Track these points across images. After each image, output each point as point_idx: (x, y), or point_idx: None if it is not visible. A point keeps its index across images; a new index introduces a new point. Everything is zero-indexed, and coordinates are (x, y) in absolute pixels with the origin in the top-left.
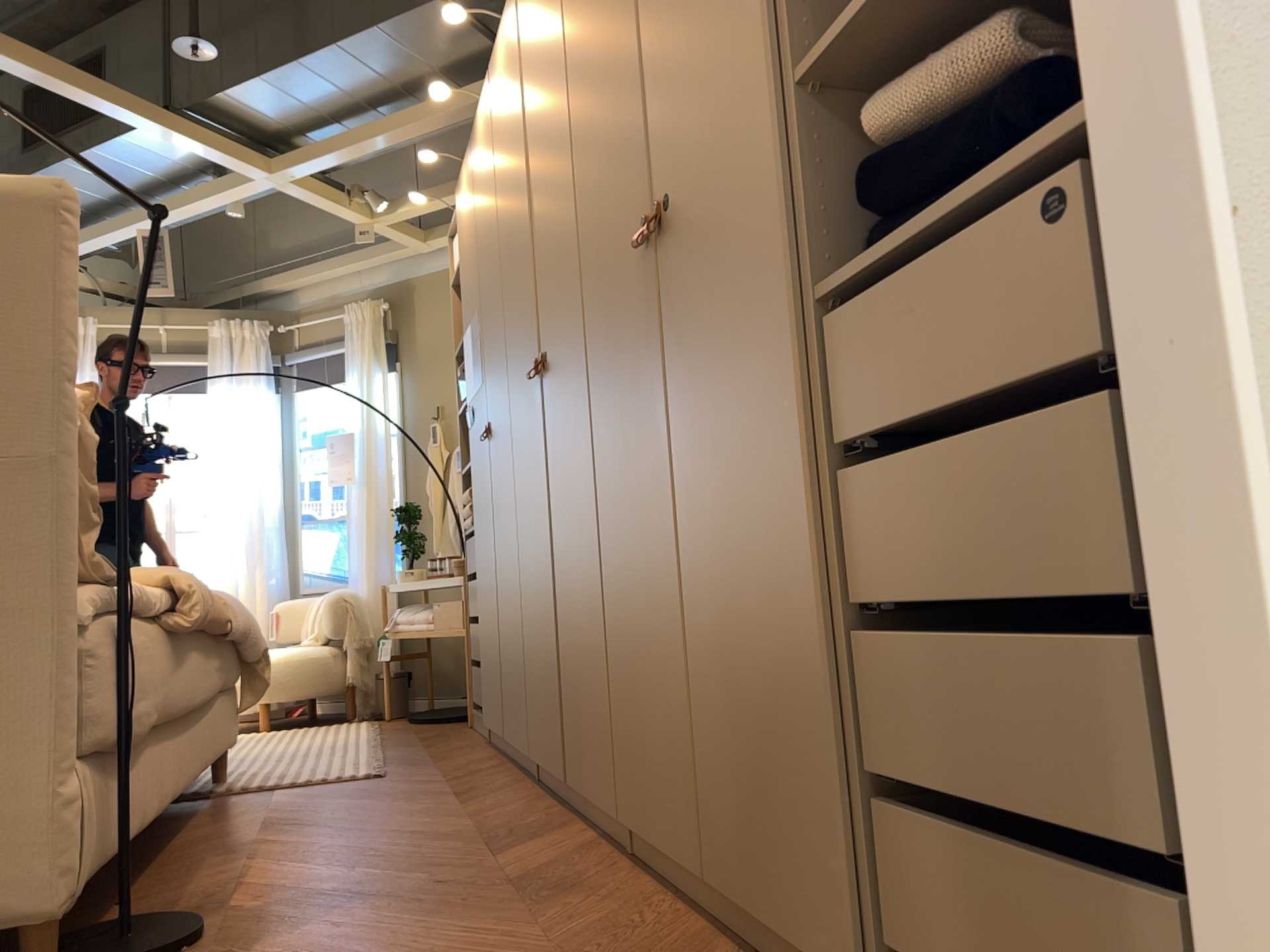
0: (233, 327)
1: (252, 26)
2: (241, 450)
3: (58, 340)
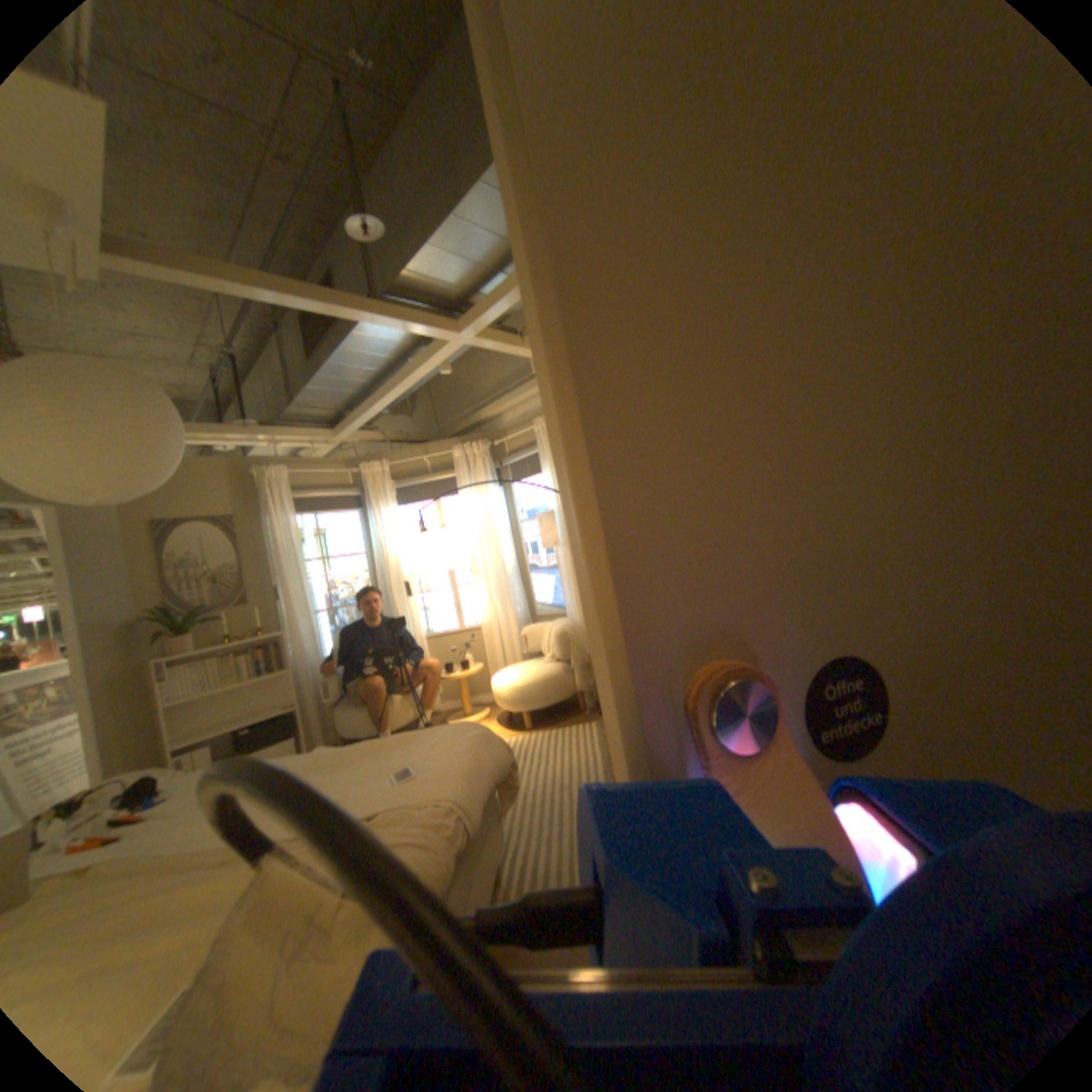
0: (465, 447)
1: (410, 197)
2: (484, 529)
3: None
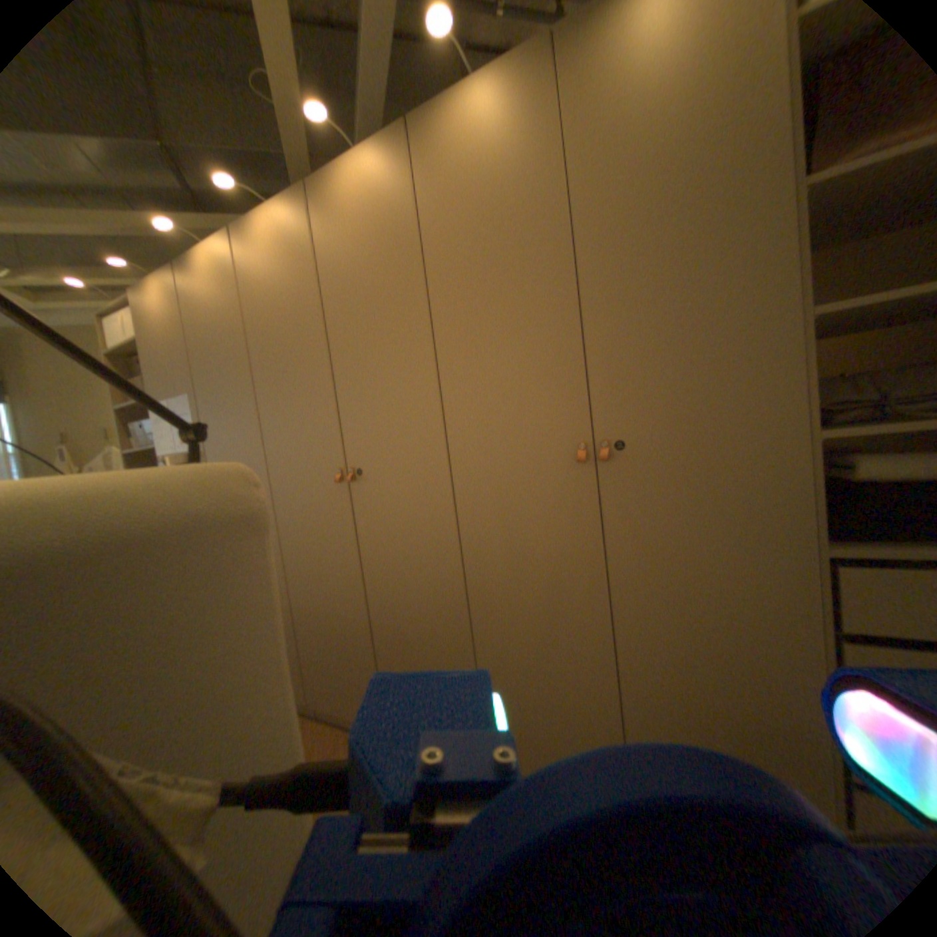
0: None
1: None
2: None
3: (219, 709)
